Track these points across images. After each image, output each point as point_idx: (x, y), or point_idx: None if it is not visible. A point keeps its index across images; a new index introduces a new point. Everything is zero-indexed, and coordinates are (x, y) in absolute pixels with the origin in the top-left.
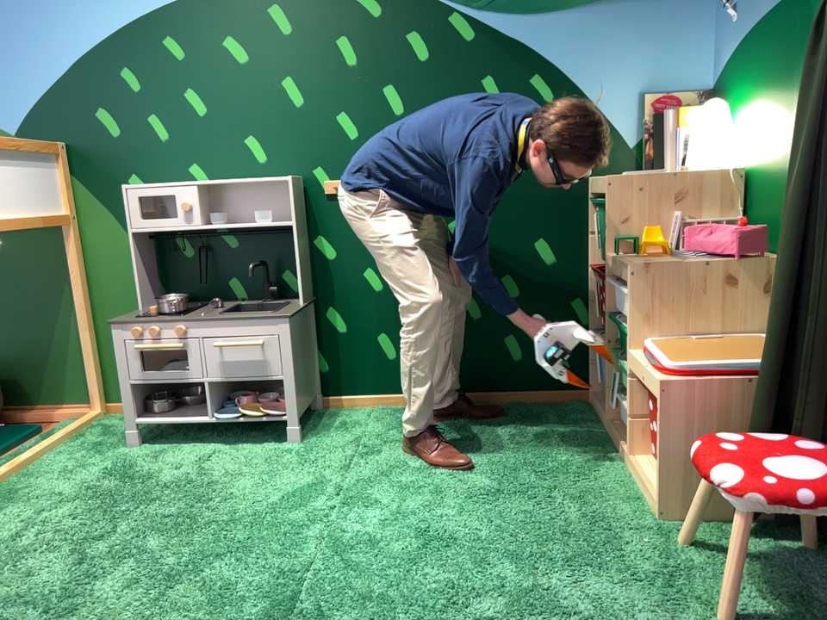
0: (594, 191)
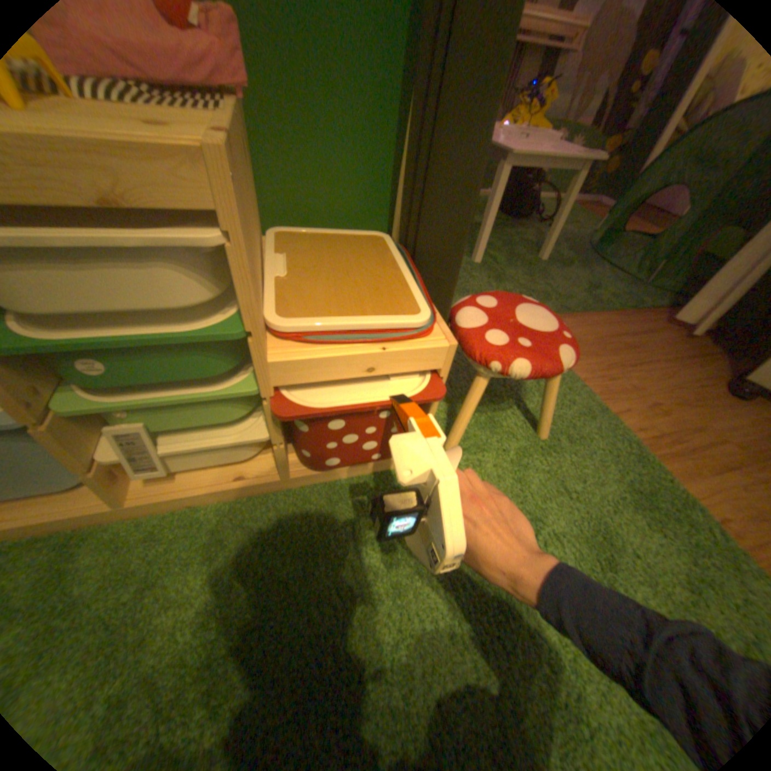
0: None
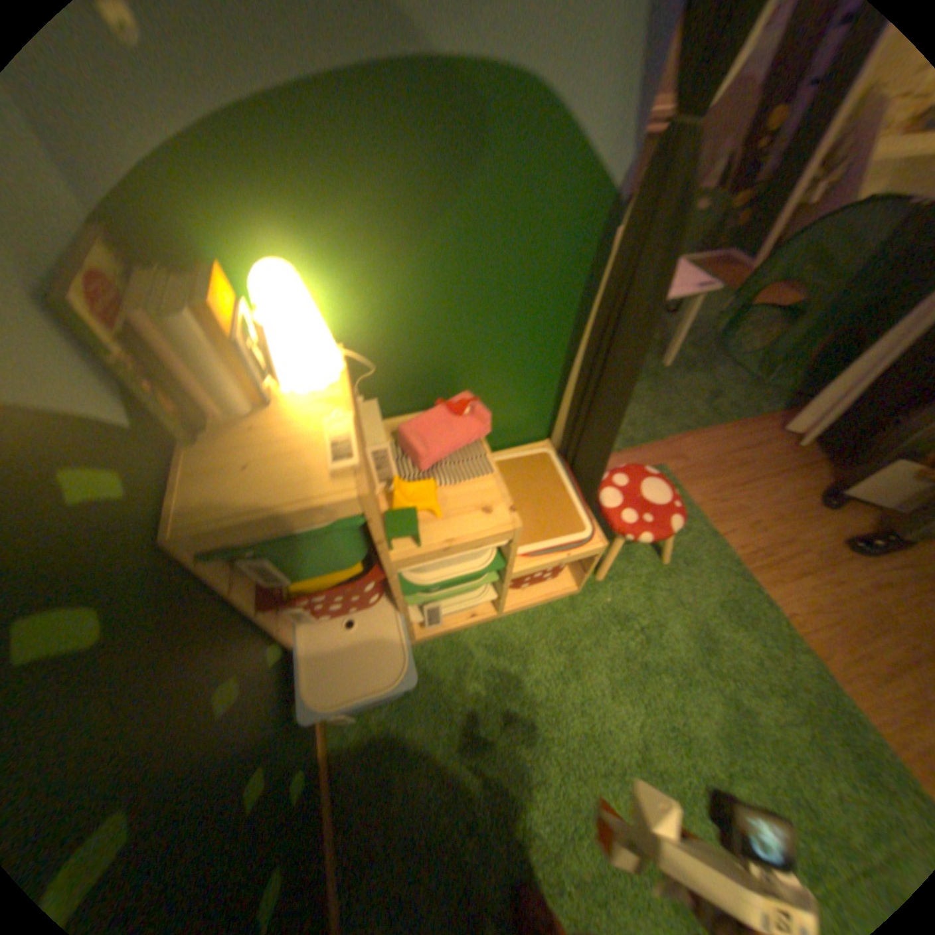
0: (240, 535)
